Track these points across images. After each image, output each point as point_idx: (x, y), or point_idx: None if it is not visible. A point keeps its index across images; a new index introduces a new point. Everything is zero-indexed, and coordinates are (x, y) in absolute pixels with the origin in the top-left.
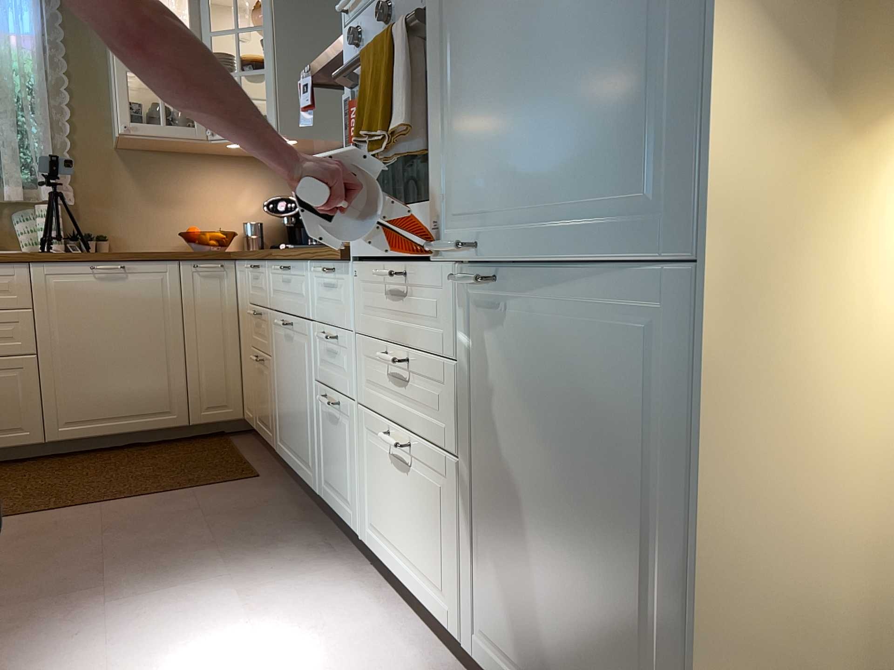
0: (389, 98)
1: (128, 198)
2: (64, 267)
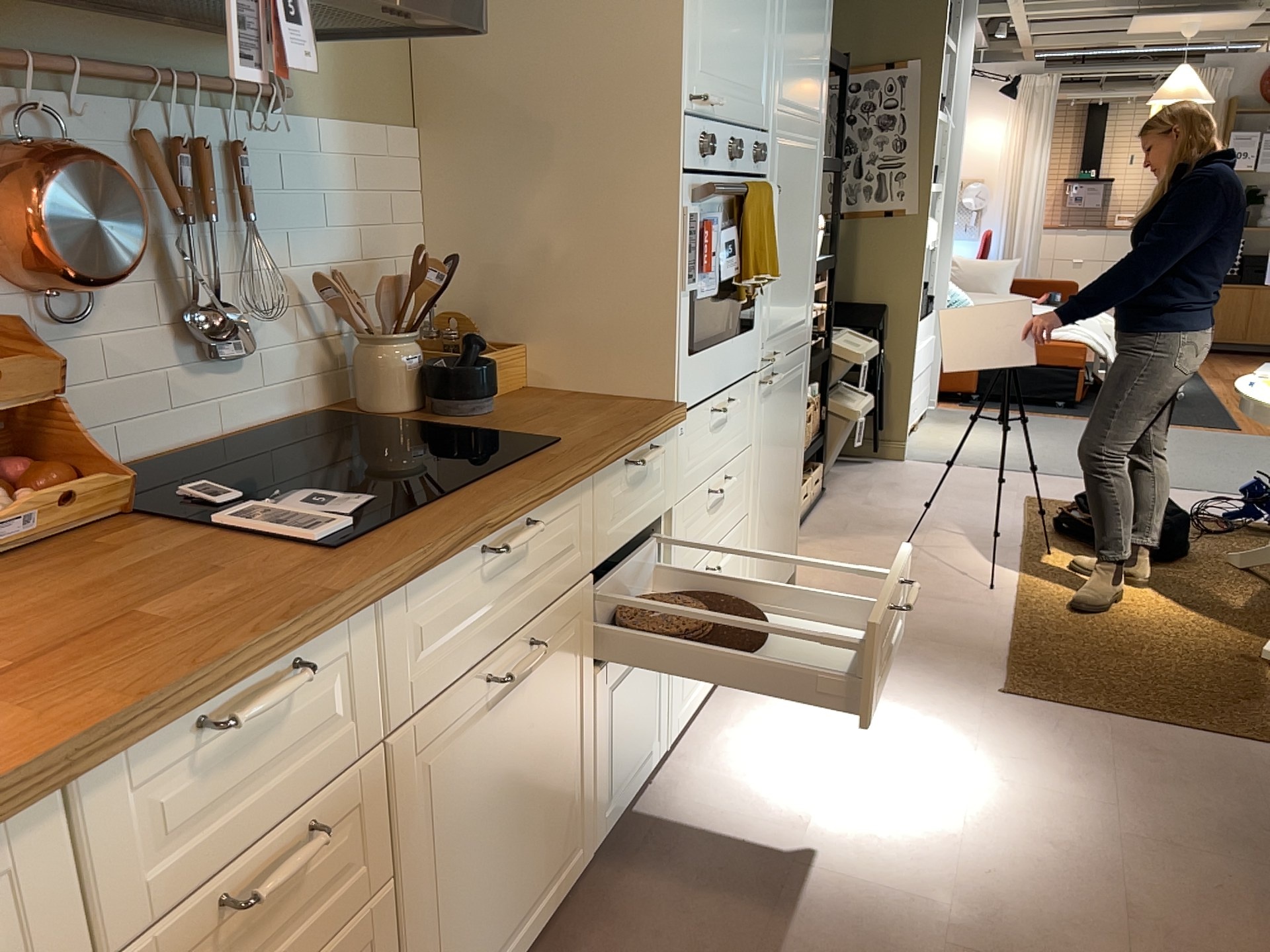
0: (772, 248)
1: None
2: None
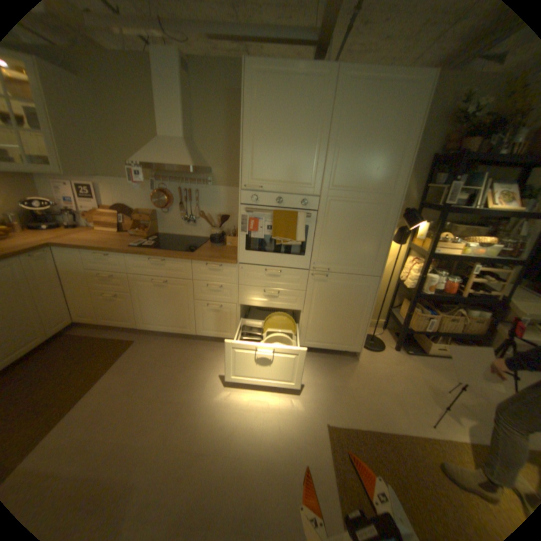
0: (293, 232)
1: None
2: None
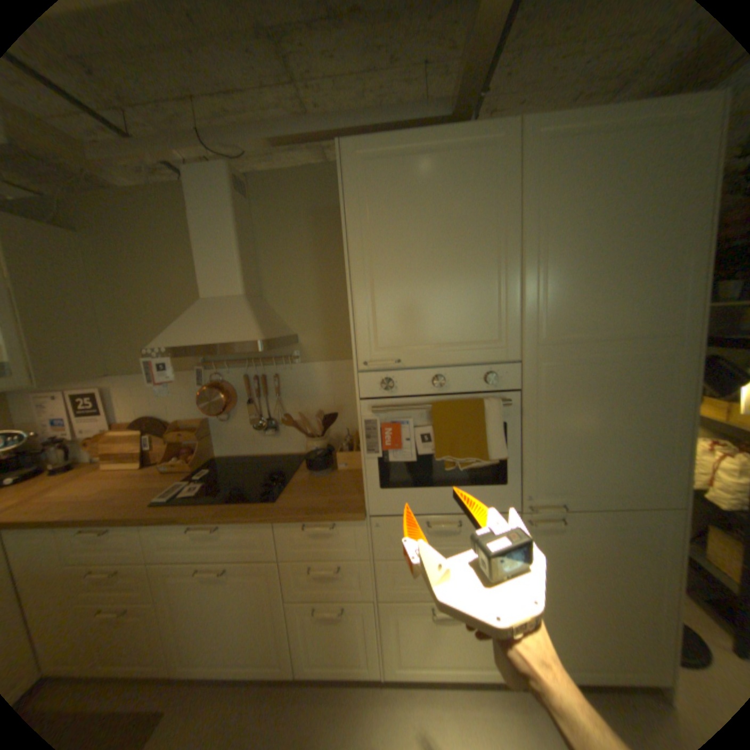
0: (479, 441)
1: None
2: None
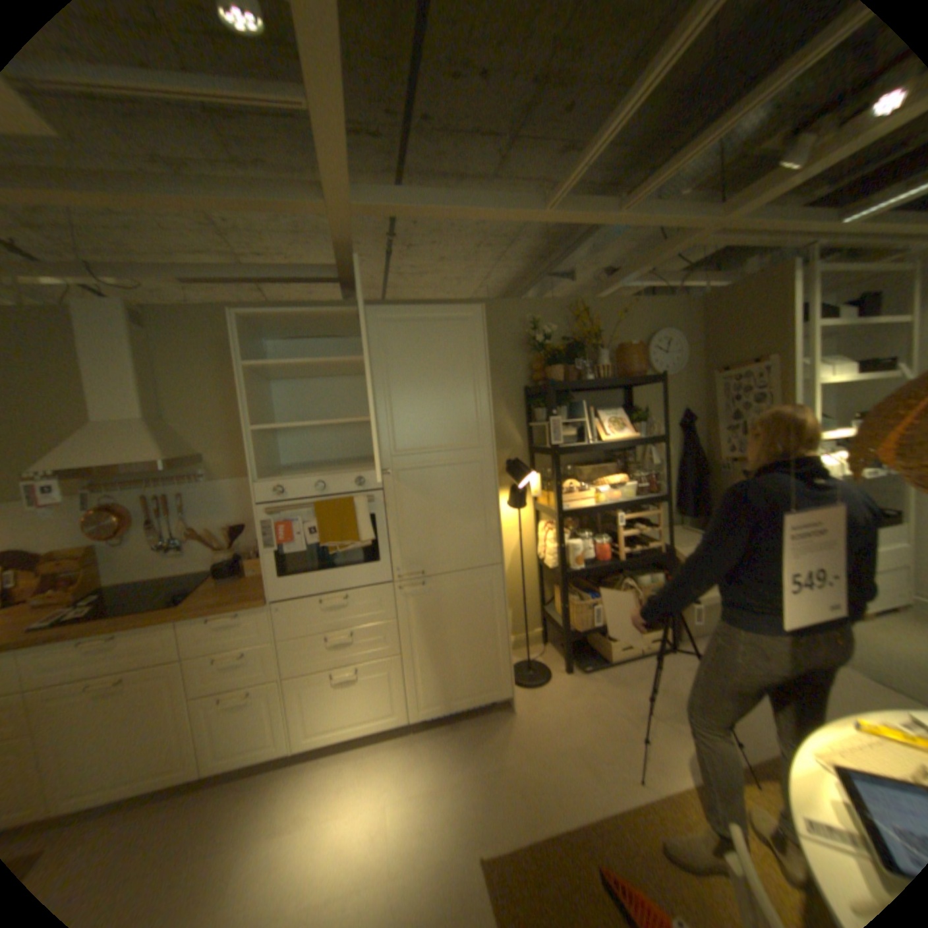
0: (351, 528)
1: None
2: None
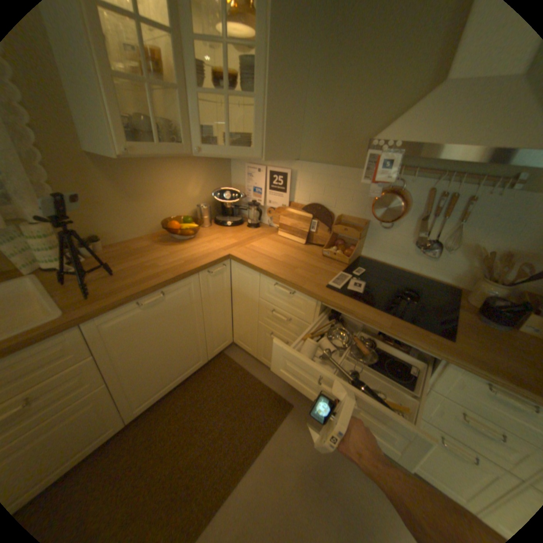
0: None
1: (107, 199)
2: (114, 313)
